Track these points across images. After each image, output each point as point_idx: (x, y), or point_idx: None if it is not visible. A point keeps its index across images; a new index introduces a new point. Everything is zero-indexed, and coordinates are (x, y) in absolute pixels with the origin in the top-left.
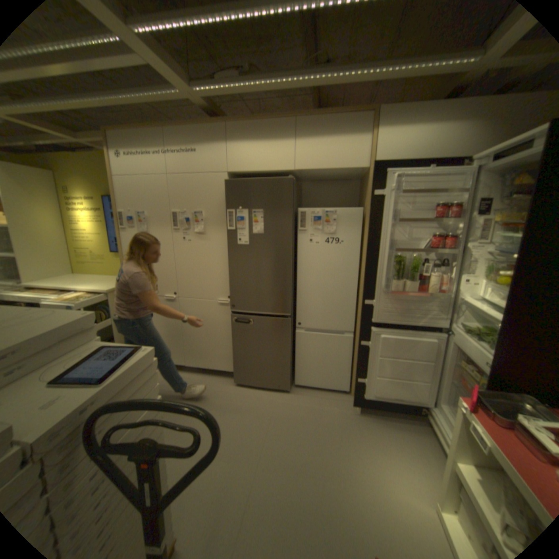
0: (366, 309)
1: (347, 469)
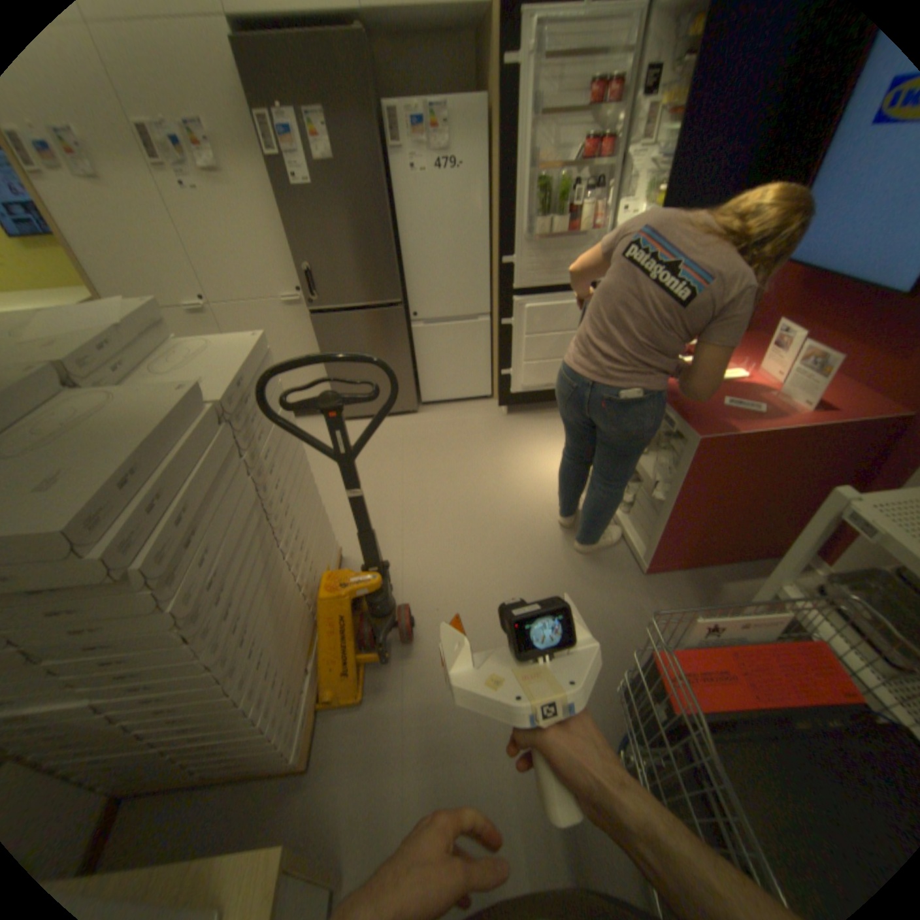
0: (504, 271)
1: (500, 461)
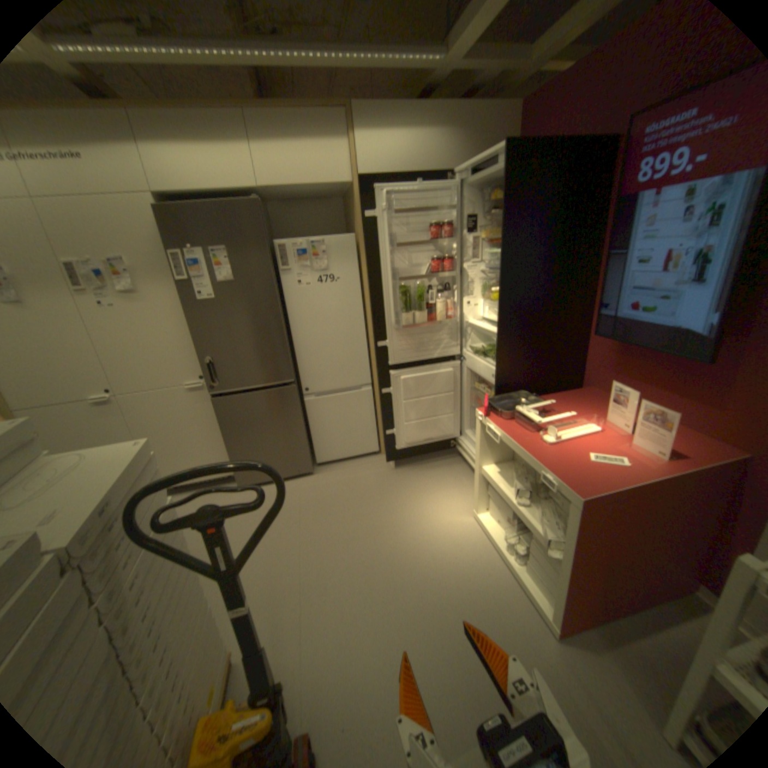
0: (380, 353)
1: (393, 518)
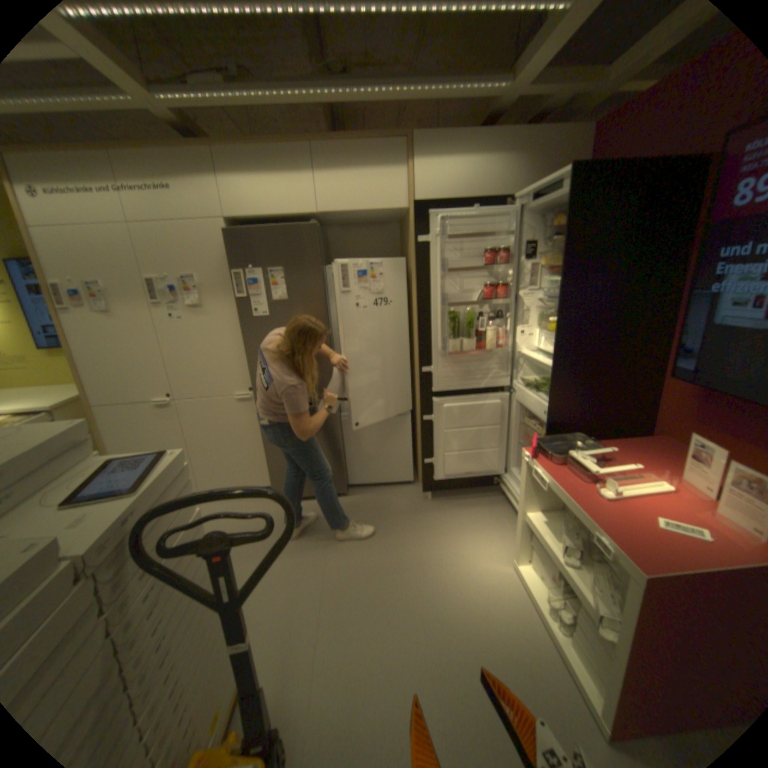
0: (423, 378)
1: (424, 555)
